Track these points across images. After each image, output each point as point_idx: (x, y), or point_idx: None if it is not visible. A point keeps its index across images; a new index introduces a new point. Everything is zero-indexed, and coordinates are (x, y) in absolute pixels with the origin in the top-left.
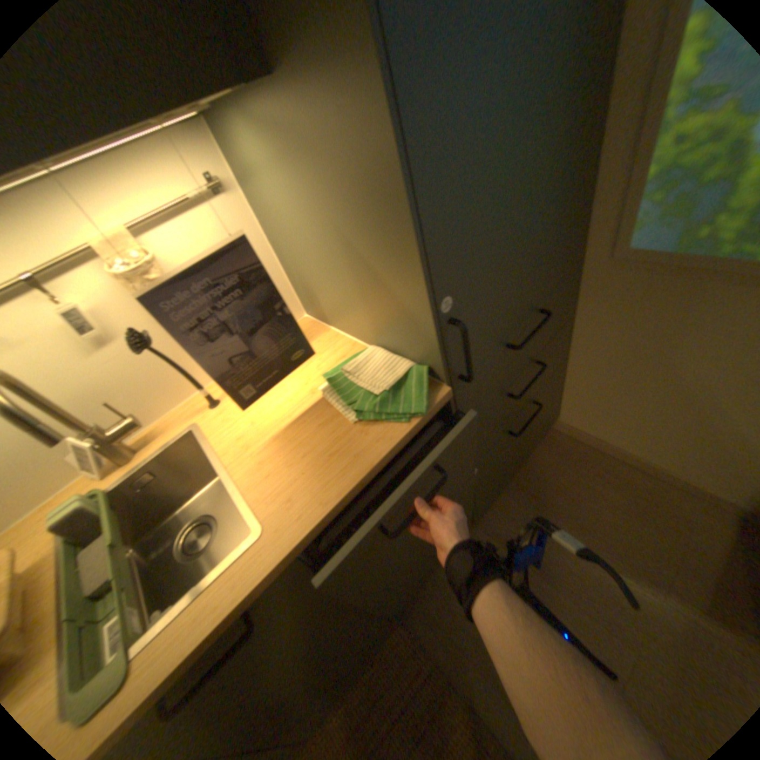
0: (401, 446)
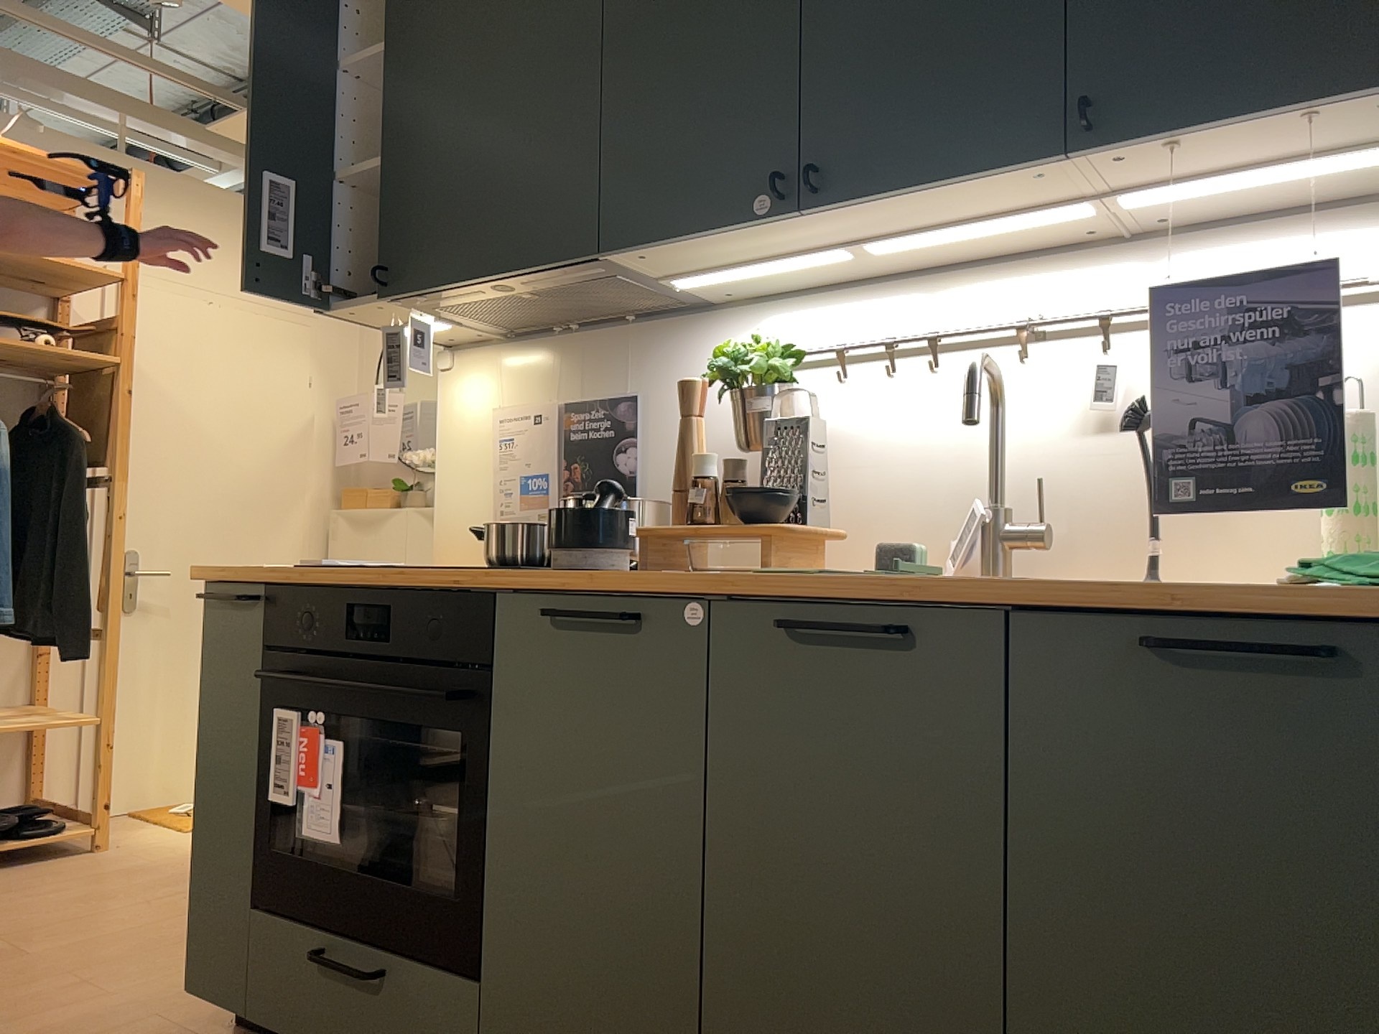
0: (1304, 600)
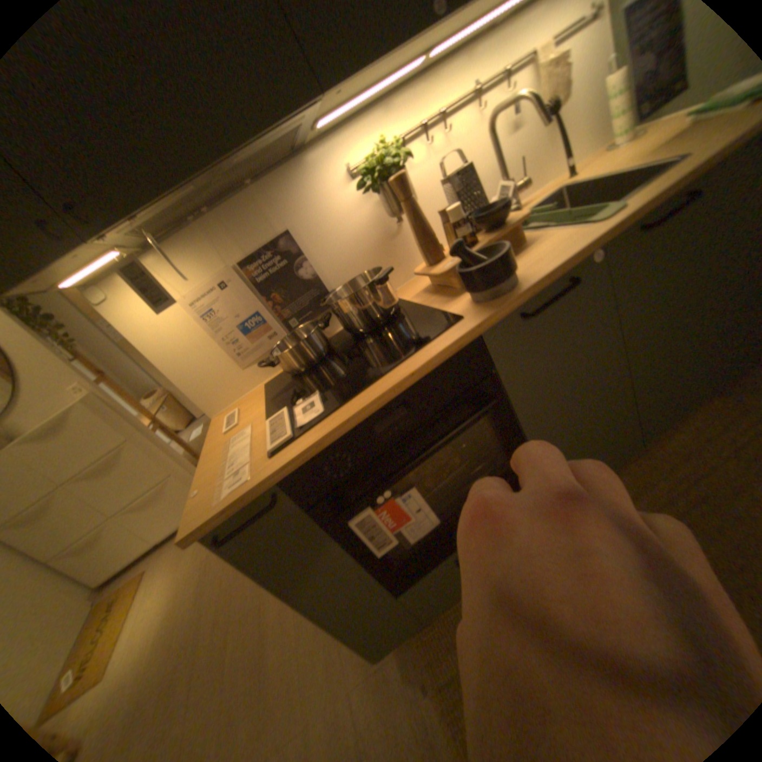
0: None
